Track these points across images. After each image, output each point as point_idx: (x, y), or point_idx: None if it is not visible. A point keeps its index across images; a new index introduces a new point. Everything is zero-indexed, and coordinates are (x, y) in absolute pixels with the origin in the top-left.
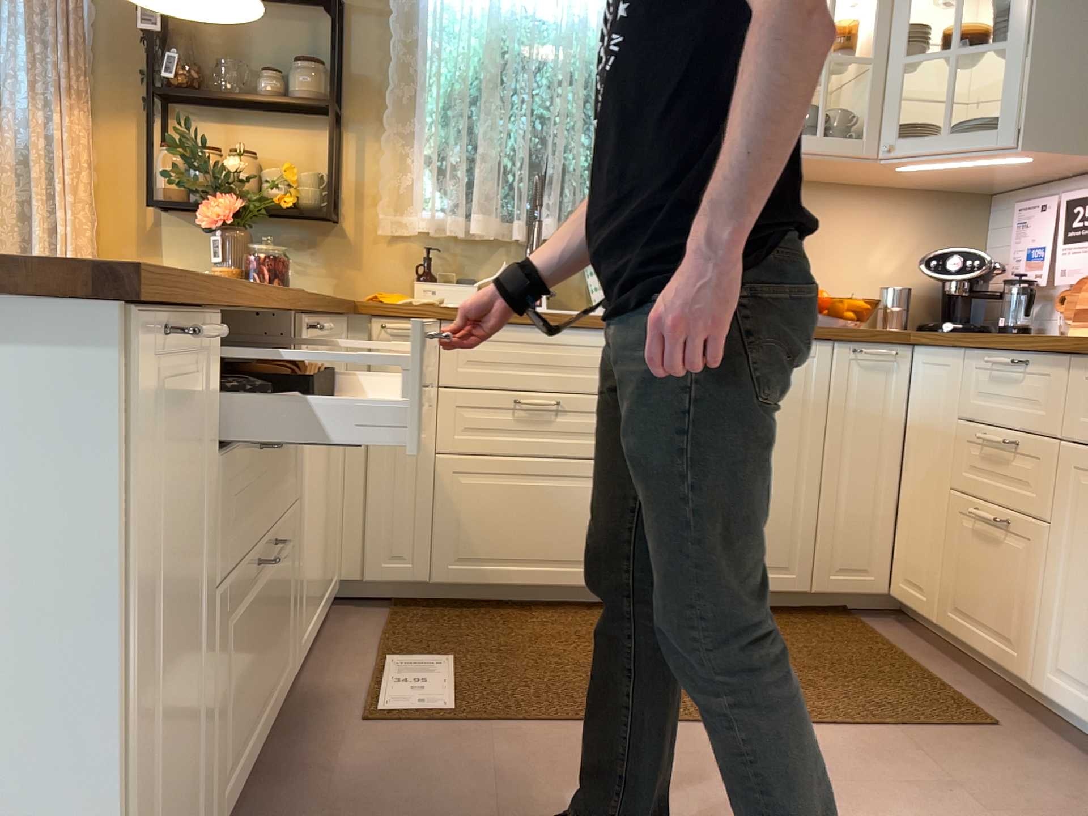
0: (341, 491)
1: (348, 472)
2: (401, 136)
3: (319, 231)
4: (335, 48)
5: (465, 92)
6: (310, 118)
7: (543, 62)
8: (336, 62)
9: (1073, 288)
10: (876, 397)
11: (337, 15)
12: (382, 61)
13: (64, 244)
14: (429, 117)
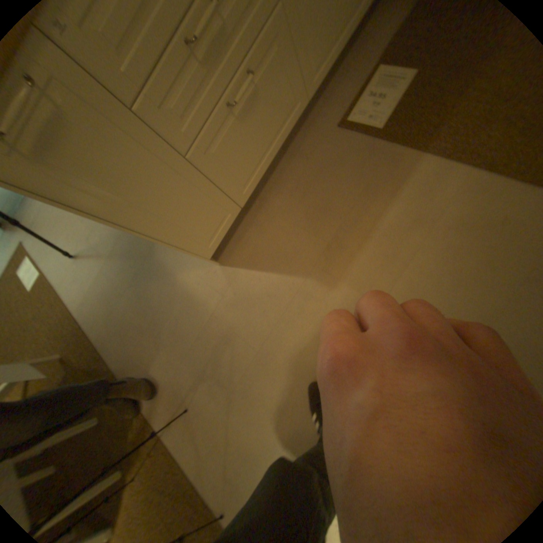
0: None
1: None
2: None
3: None
4: None
5: None
6: None
7: None
8: None
9: None
10: None
11: None
12: None
13: None
14: None
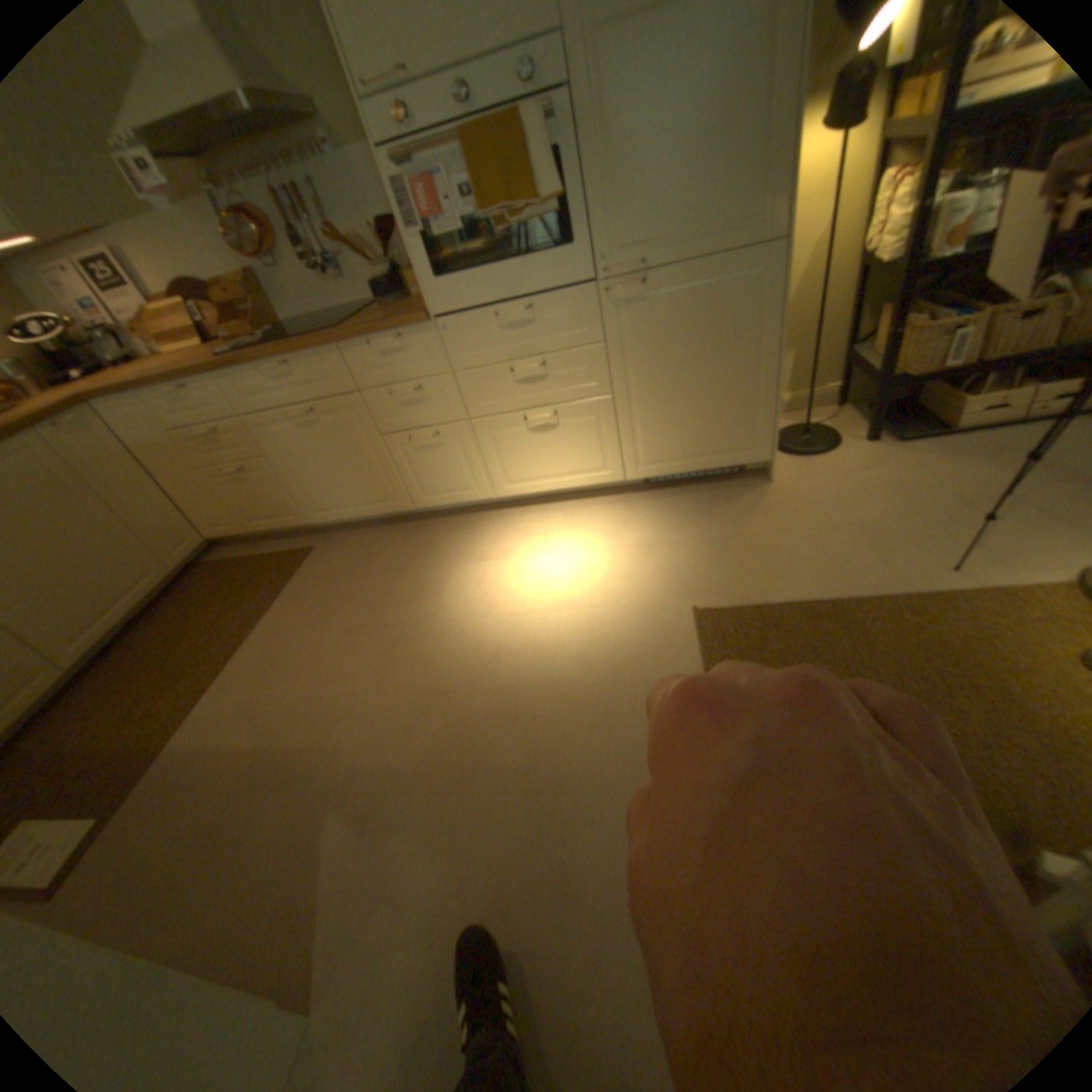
0: None
1: None
2: None
3: None
4: None
5: None
6: None
7: None
8: None
9: (133, 322)
10: (99, 447)
11: None
12: None
13: None
14: None
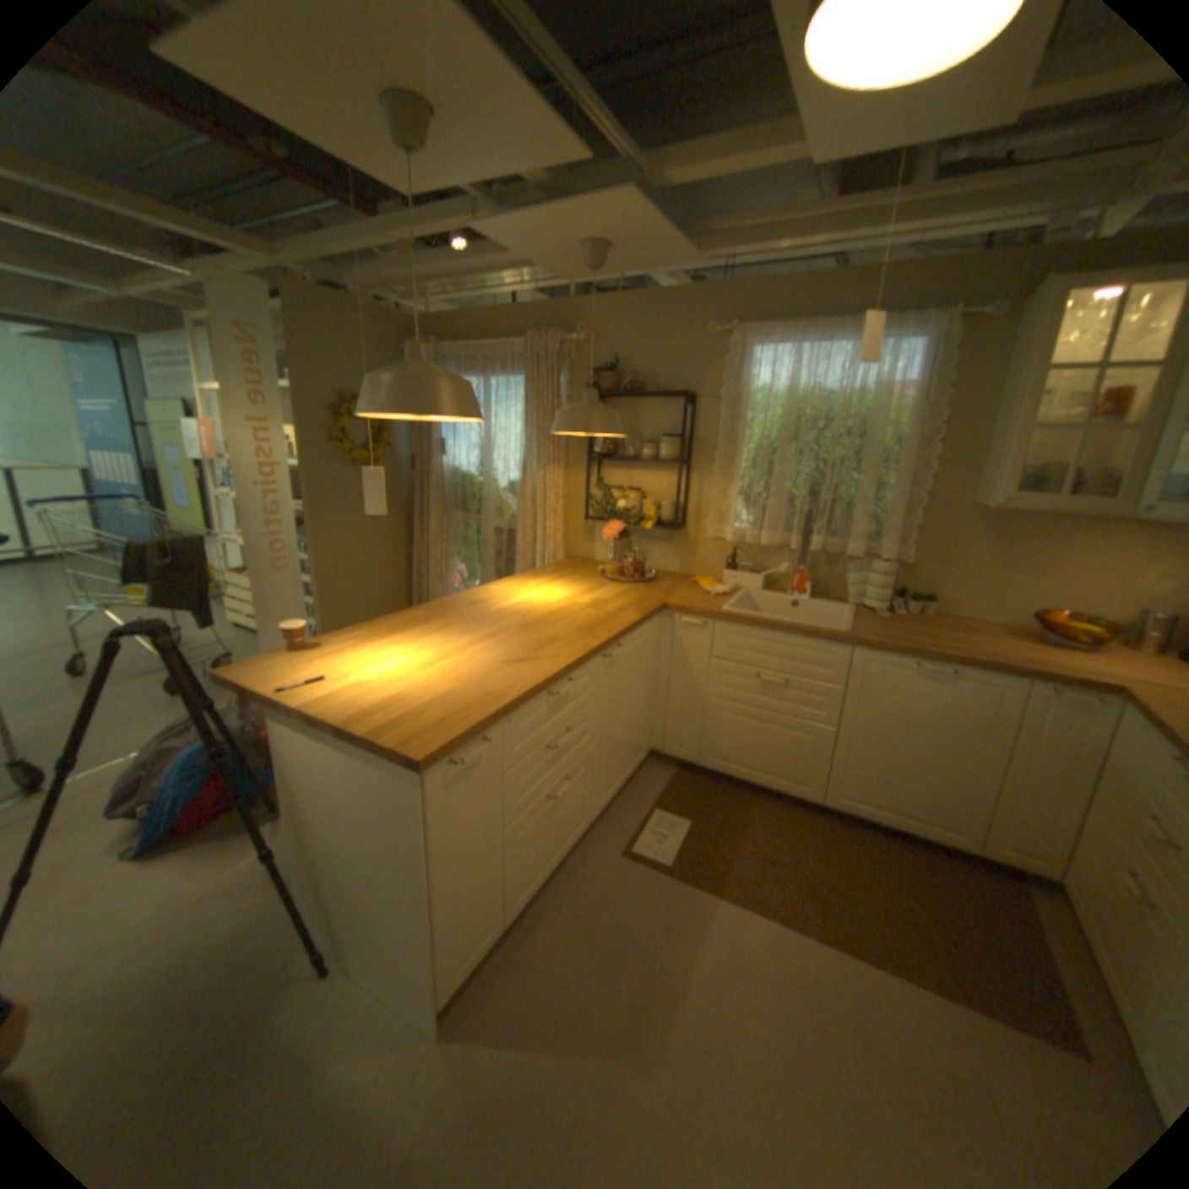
0: (653, 704)
1: (659, 694)
2: (724, 476)
3: (673, 533)
4: (683, 428)
5: (766, 449)
6: (671, 465)
7: (829, 422)
8: (683, 437)
9: None
10: (1074, 732)
11: (686, 407)
12: (716, 428)
13: (547, 539)
14: (739, 467)
